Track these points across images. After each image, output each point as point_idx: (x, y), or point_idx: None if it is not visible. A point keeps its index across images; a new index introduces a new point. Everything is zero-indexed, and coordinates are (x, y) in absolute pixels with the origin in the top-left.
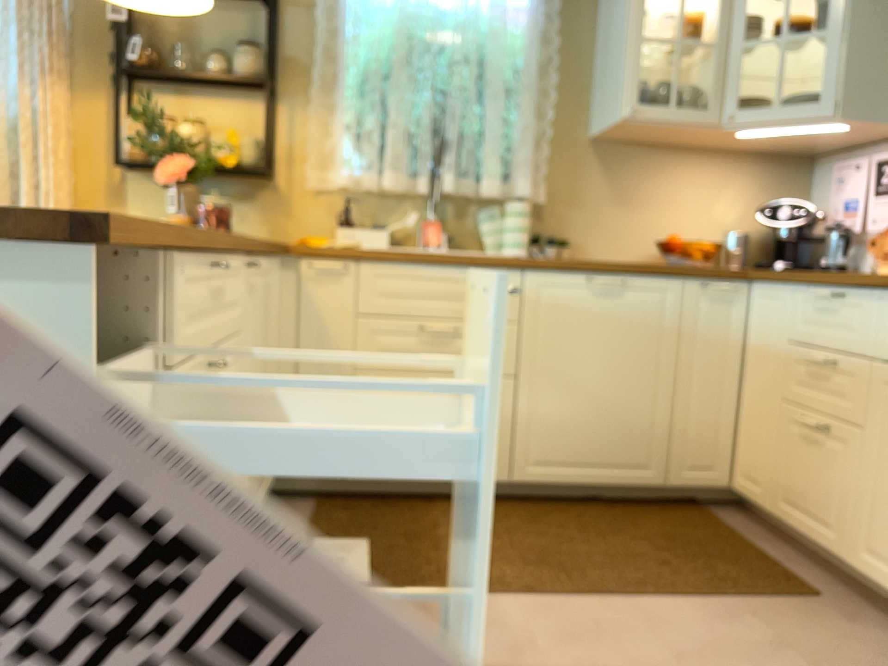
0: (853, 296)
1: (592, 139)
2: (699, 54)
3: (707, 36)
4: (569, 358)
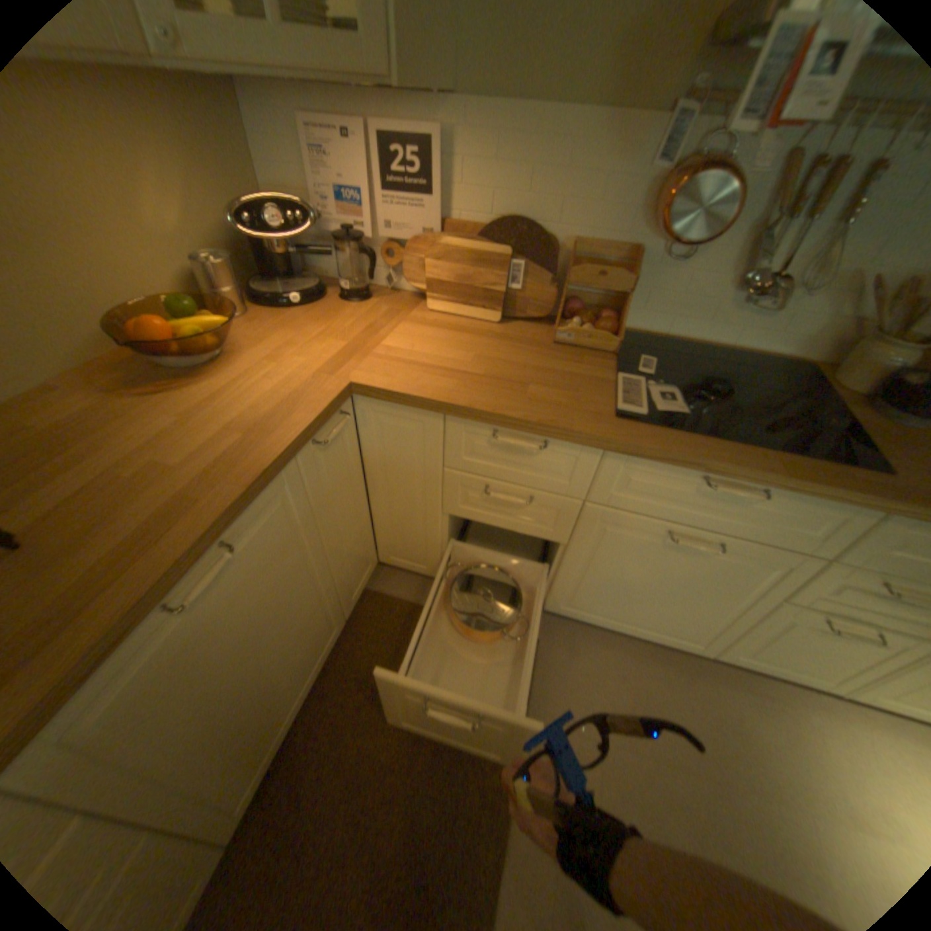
0: (555, 443)
1: None
2: None
3: None
4: (207, 706)
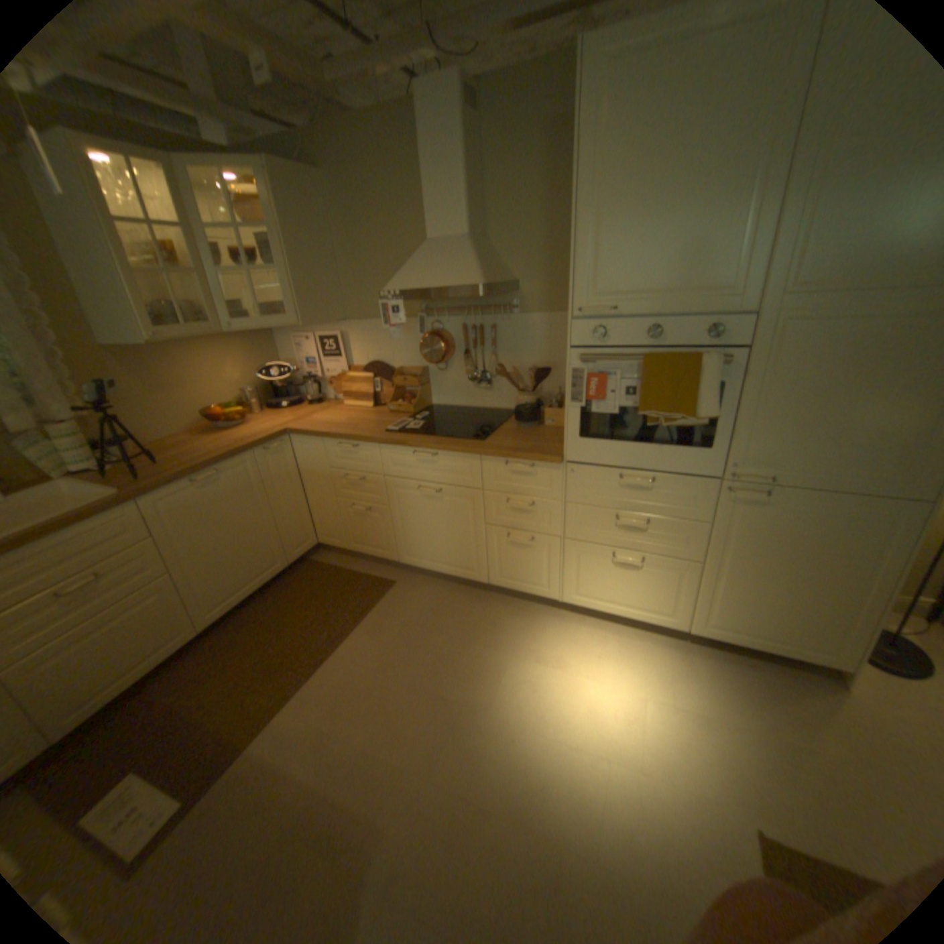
0: (361, 445)
1: (101, 347)
2: (170, 268)
3: (174, 255)
4: (201, 538)
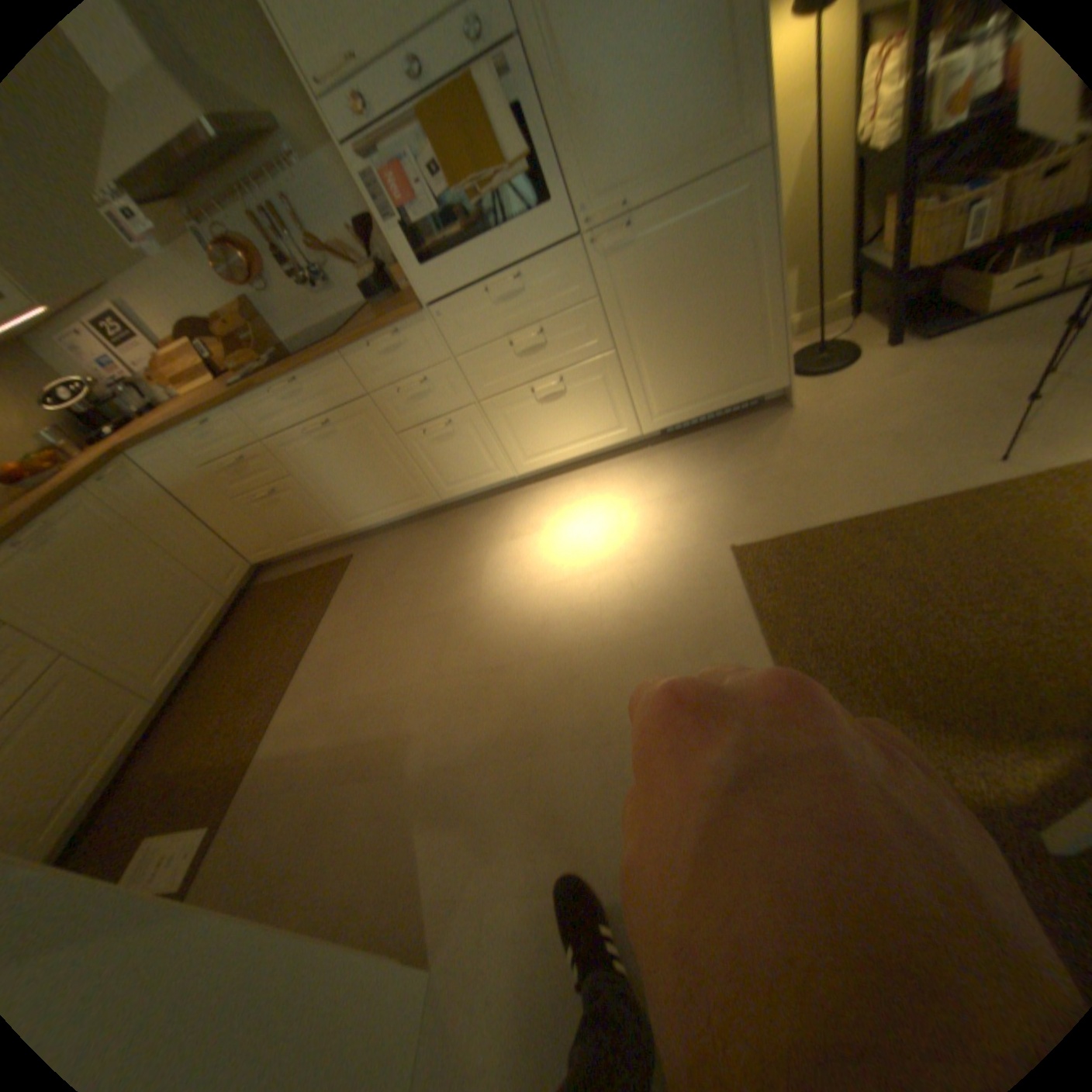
0: (210, 417)
1: None
2: None
3: None
4: (81, 604)
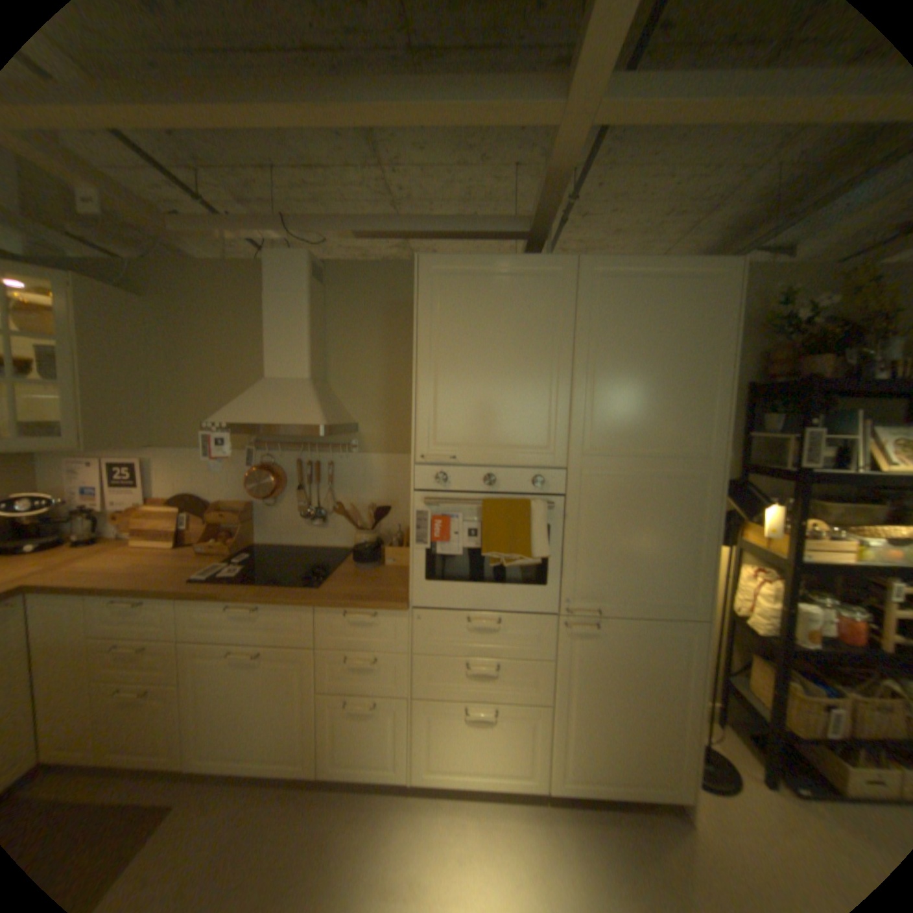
0: (146, 602)
1: None
2: None
3: None
4: None
